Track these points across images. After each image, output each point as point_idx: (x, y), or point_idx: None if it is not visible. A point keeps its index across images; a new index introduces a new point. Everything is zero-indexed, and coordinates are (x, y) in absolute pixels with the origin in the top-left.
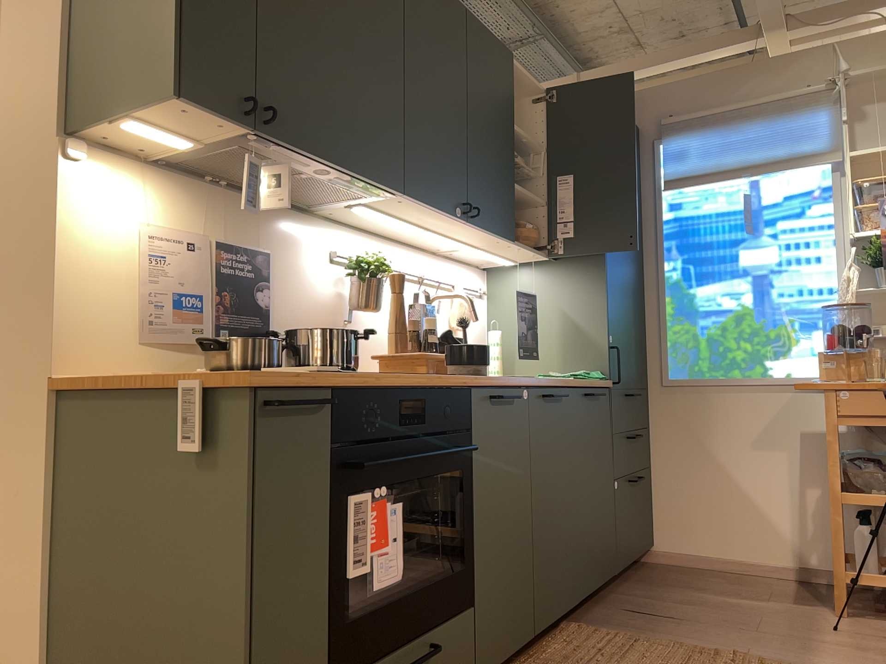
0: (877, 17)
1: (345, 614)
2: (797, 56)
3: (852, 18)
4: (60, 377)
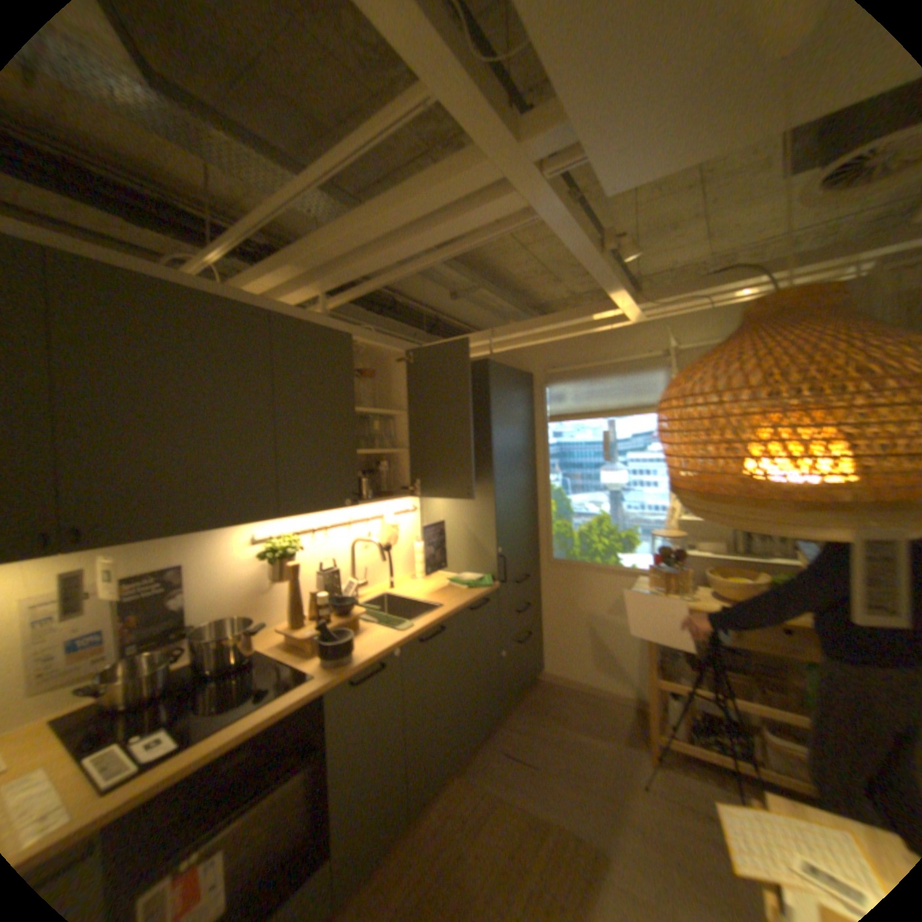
0: (705, 298)
1: None
2: (645, 325)
3: (686, 300)
4: None
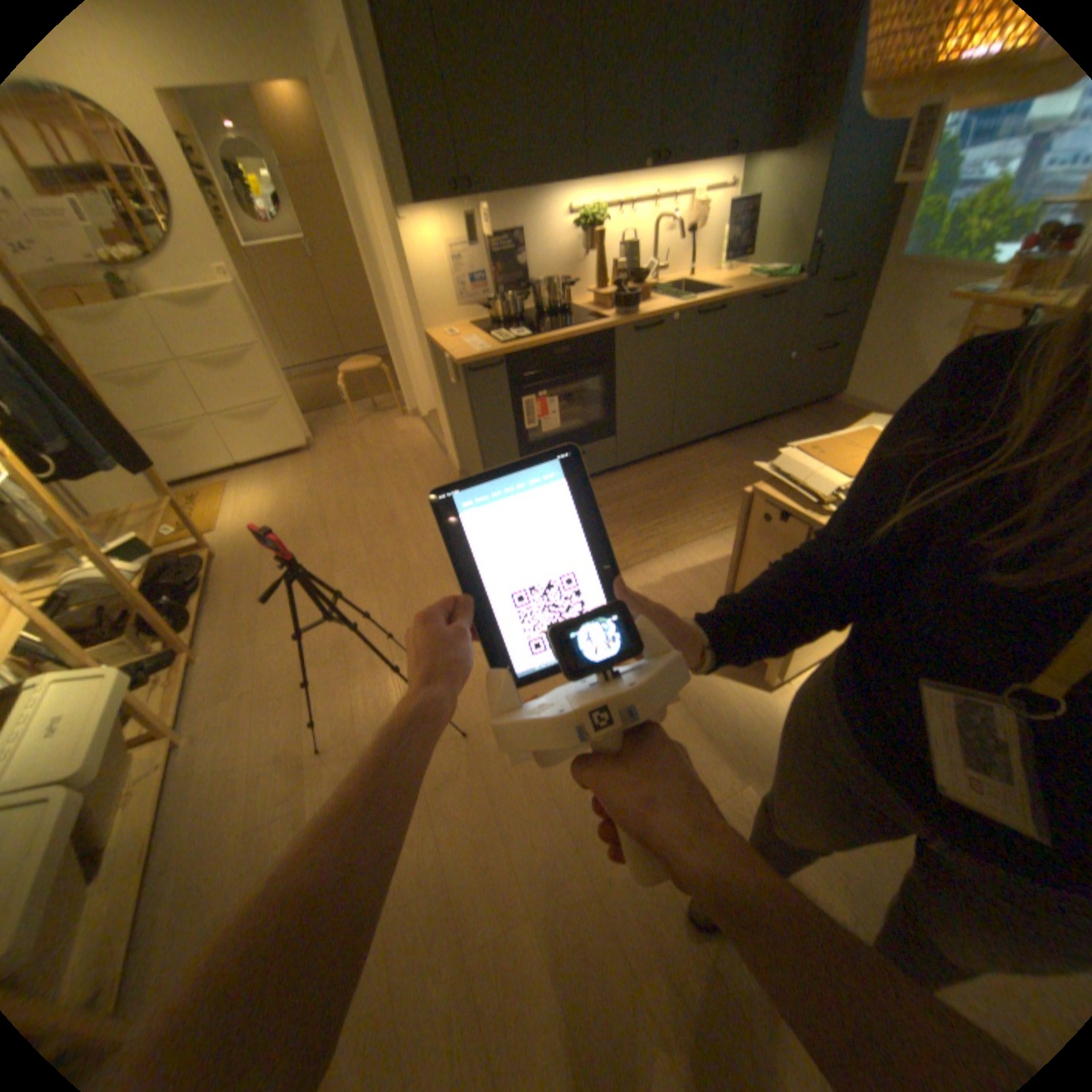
0: None
1: (532, 440)
2: None
3: None
4: (426, 332)
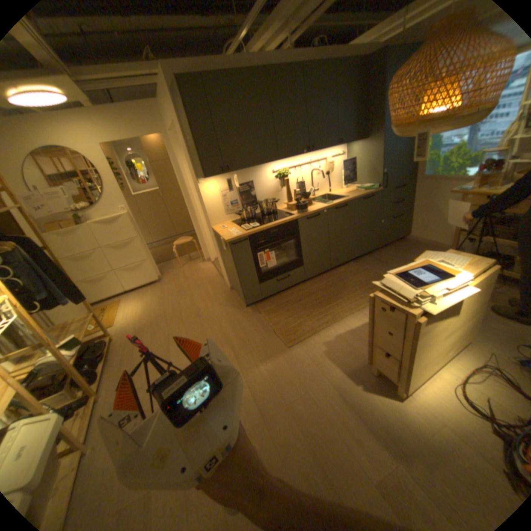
0: None
1: (264, 271)
2: None
3: None
4: (212, 227)
